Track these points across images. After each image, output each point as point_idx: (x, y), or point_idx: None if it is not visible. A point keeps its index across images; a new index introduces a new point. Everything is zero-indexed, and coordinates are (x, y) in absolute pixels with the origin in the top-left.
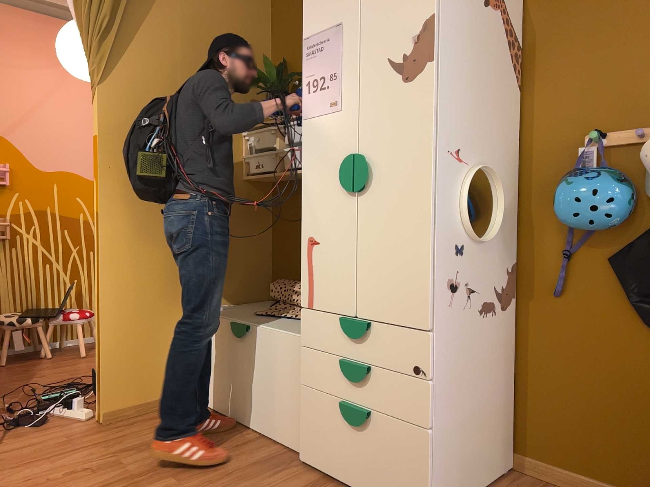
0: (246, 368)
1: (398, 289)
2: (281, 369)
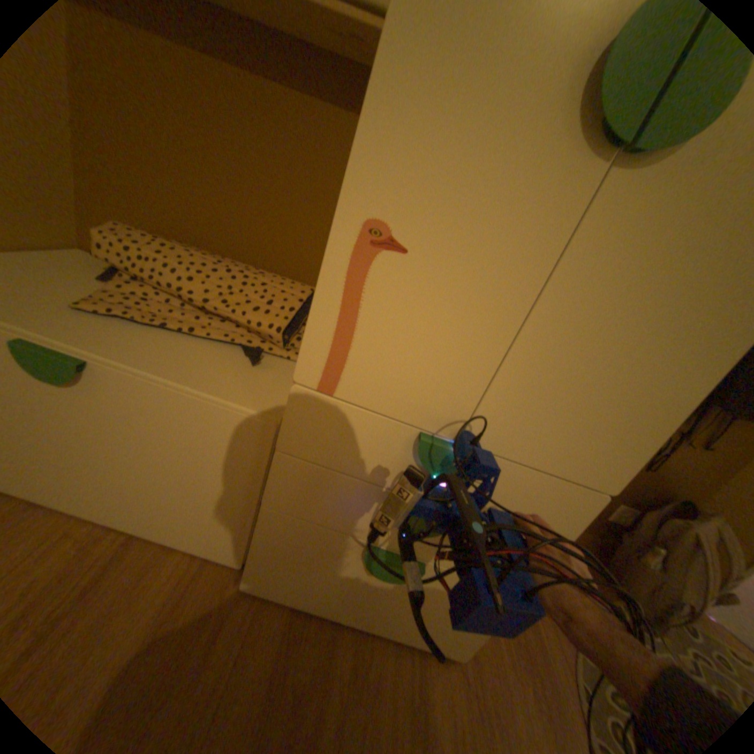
0: (86, 436)
1: (592, 419)
2: (197, 456)
